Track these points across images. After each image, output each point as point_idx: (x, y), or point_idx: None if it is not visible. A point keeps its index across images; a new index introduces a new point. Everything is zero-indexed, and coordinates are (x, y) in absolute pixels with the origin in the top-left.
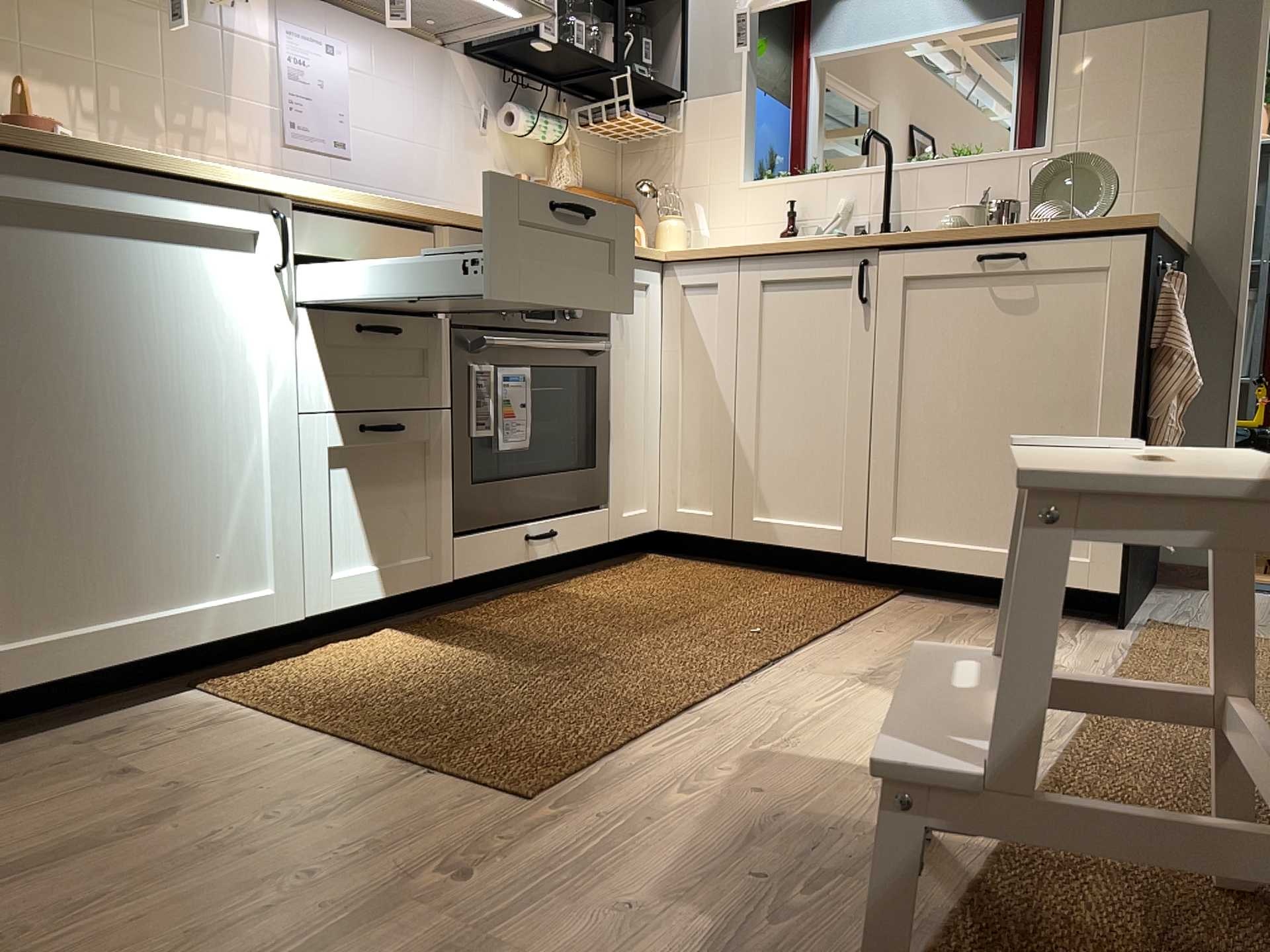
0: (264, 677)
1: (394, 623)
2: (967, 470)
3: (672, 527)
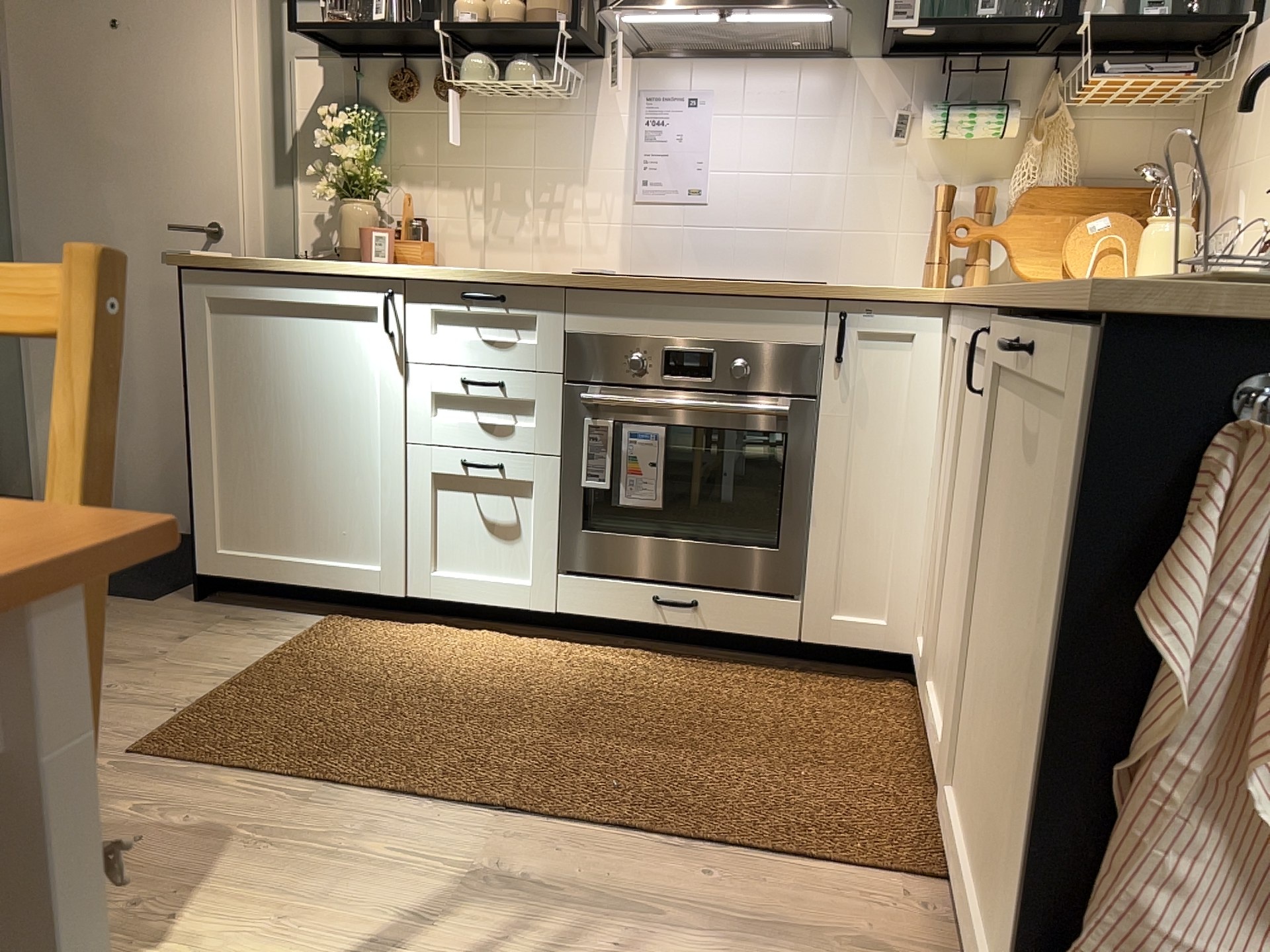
0: (355, 625)
1: (523, 631)
2: (983, 731)
3: (913, 657)
